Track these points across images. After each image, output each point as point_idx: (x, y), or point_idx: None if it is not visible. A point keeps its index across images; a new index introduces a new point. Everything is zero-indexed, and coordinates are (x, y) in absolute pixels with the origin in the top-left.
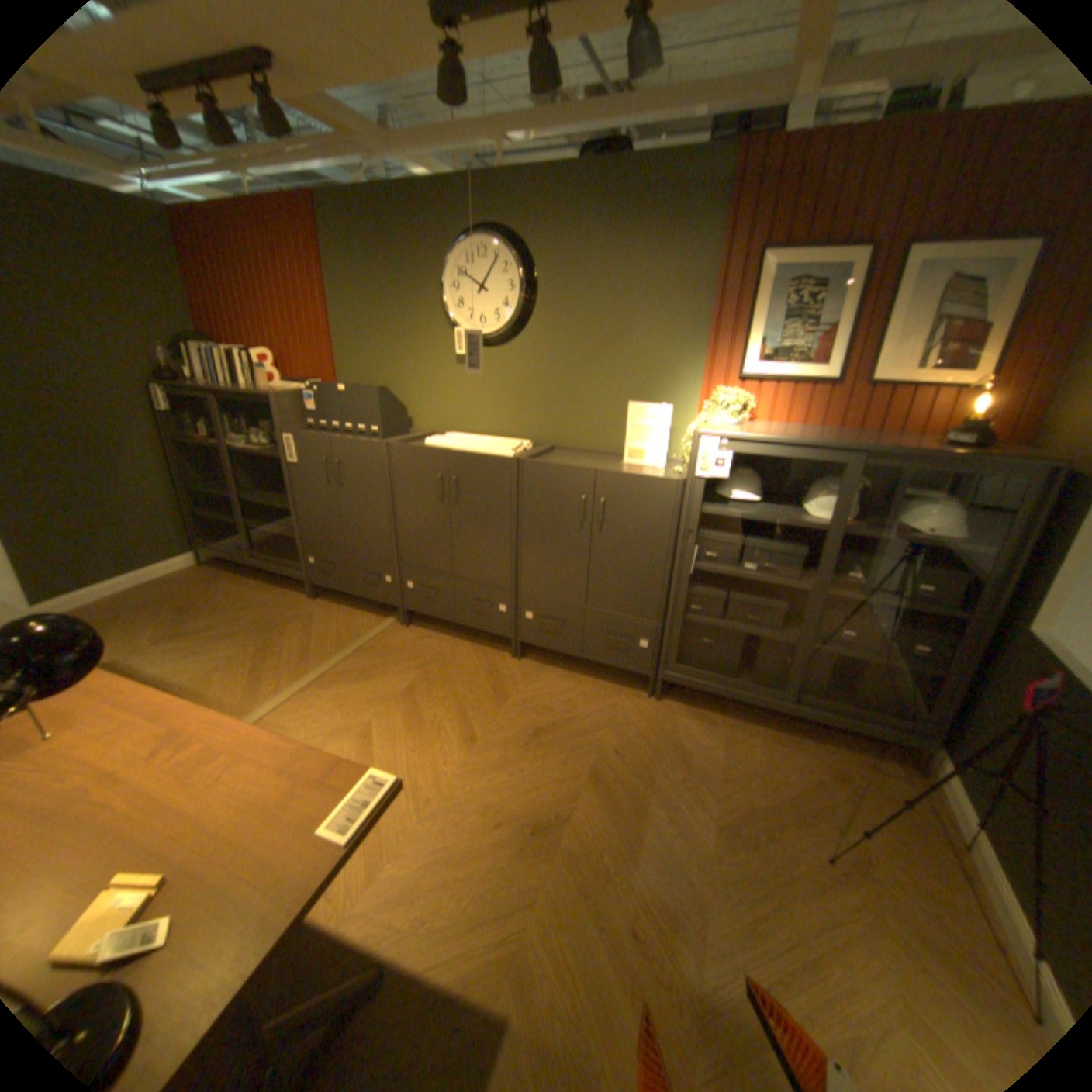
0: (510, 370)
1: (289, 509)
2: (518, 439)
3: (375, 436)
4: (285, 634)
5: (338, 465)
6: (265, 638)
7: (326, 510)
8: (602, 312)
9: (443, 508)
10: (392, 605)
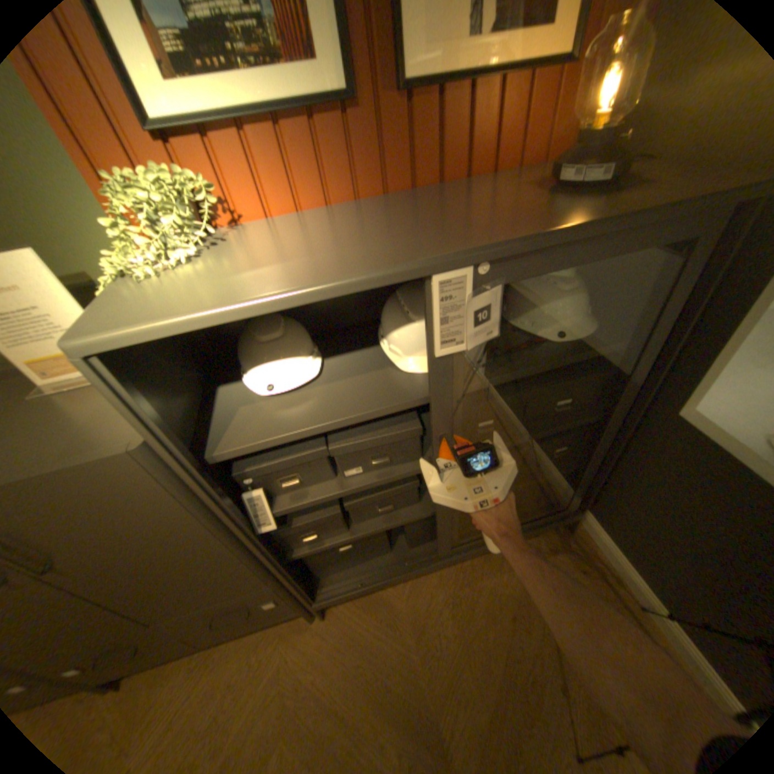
0: None
1: None
2: None
3: None
4: None
5: None
6: None
7: None
8: None
9: None
10: None
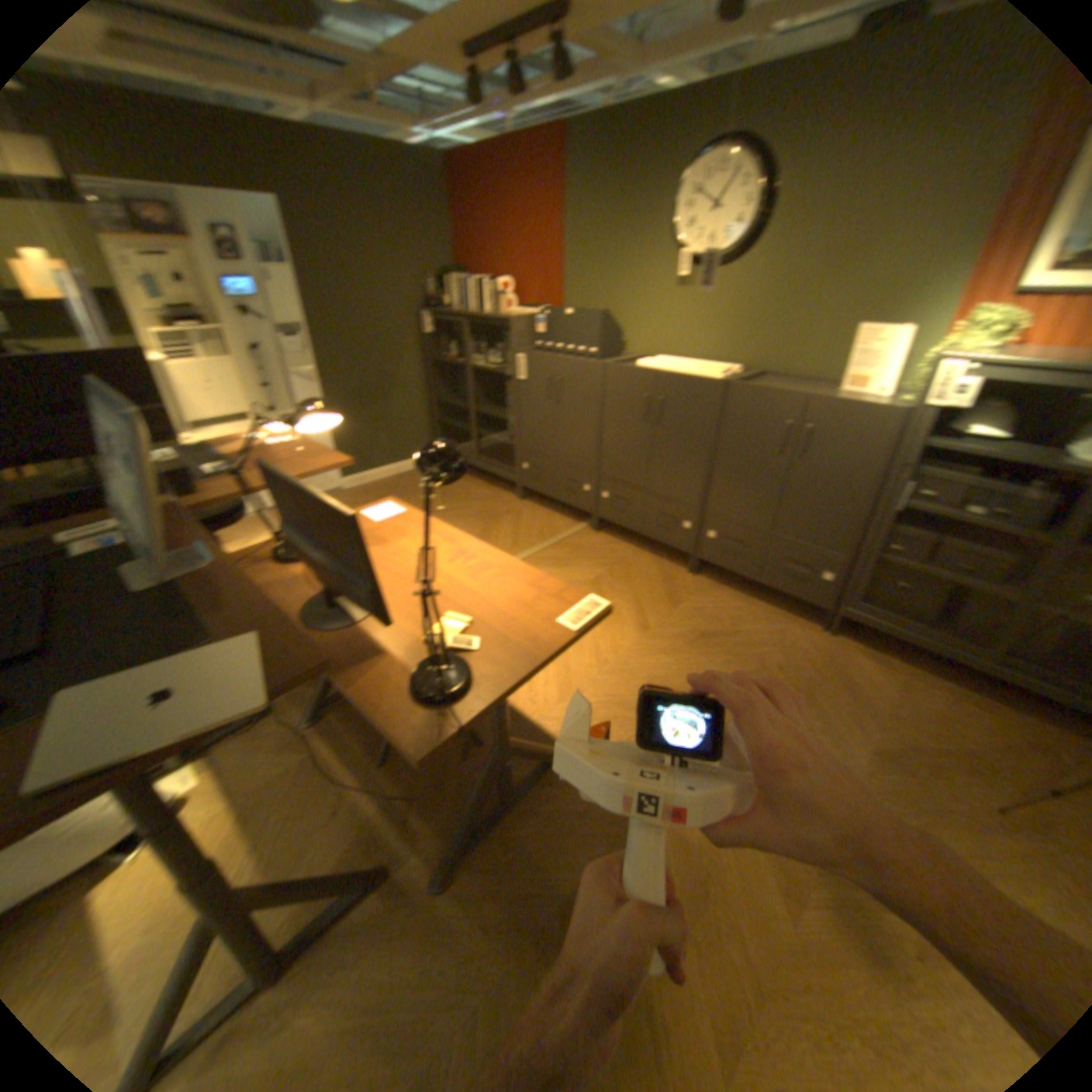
0: (731, 292)
1: (511, 422)
2: (726, 363)
3: (591, 358)
4: (500, 524)
5: (557, 383)
6: (486, 524)
7: (542, 423)
8: (848, 221)
9: (645, 426)
10: (586, 513)
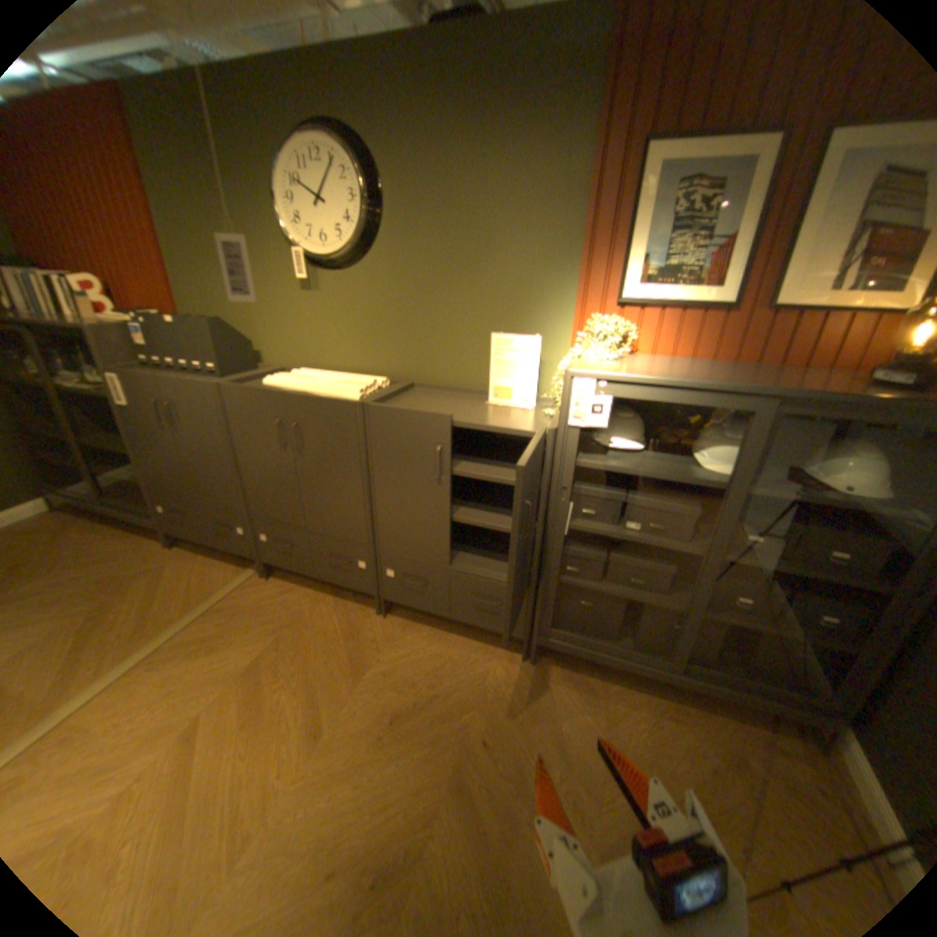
0: (359, 297)
1: (129, 455)
2: (374, 374)
3: (210, 374)
4: (125, 596)
5: (168, 409)
6: (100, 603)
7: (164, 457)
8: (457, 225)
9: (286, 457)
10: (248, 558)
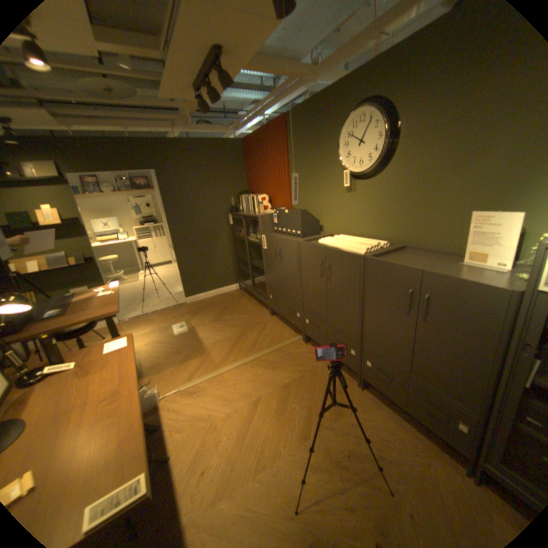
0: (379, 193)
1: (265, 270)
2: (382, 239)
3: (299, 236)
4: (253, 331)
5: (280, 251)
6: (244, 331)
7: (276, 273)
8: (455, 137)
9: (323, 281)
10: (300, 329)
